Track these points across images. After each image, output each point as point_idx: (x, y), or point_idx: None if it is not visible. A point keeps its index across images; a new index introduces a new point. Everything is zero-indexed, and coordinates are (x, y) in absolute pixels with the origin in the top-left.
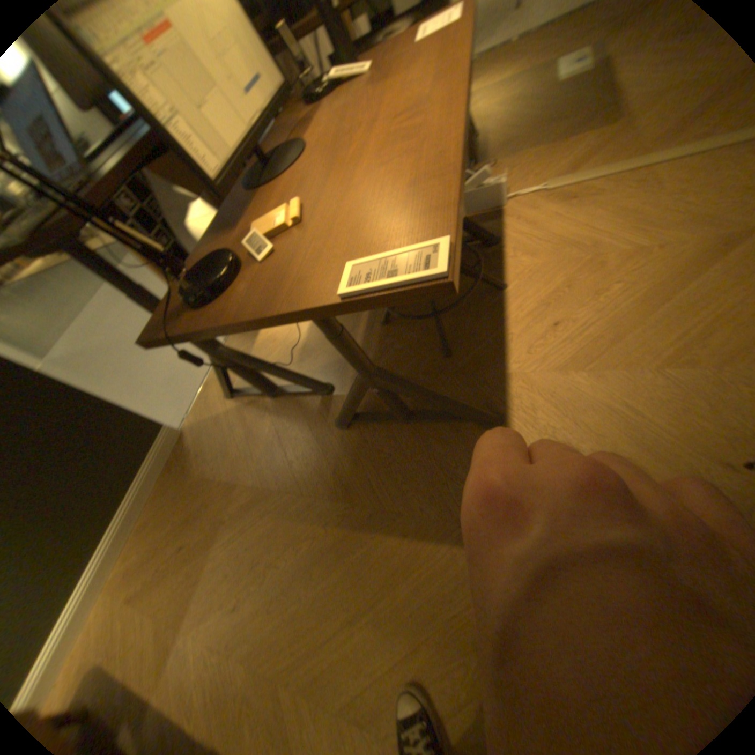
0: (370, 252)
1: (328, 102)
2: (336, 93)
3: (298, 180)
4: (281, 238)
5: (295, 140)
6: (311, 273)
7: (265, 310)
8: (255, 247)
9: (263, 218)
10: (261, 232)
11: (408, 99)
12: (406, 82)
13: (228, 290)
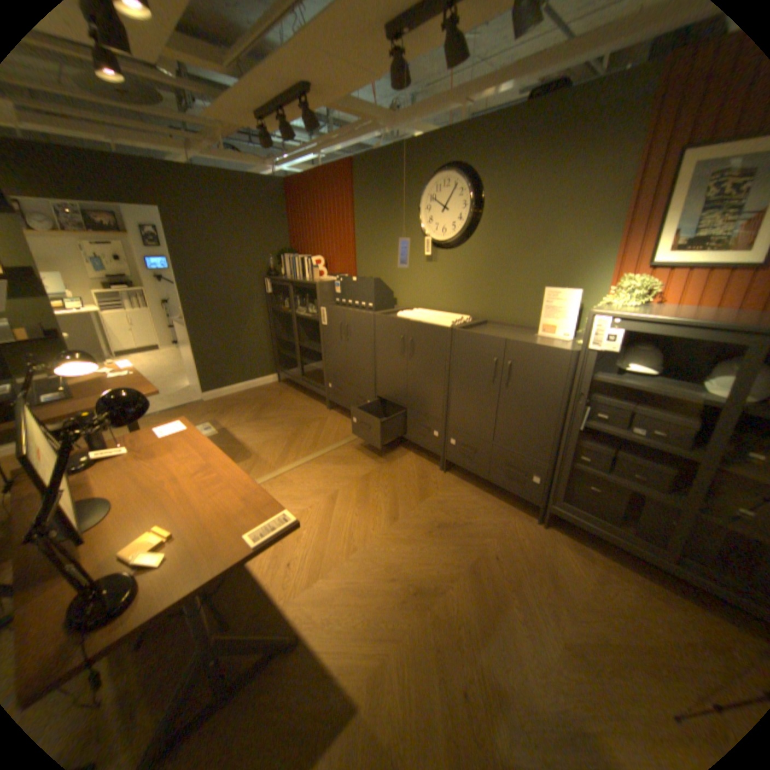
0: (249, 530)
1: (99, 475)
2: (101, 469)
3: (132, 522)
4: (164, 551)
5: (89, 502)
6: (217, 553)
7: (200, 582)
8: (144, 564)
9: (126, 549)
10: (142, 554)
11: (193, 468)
12: (179, 460)
13: (141, 596)
